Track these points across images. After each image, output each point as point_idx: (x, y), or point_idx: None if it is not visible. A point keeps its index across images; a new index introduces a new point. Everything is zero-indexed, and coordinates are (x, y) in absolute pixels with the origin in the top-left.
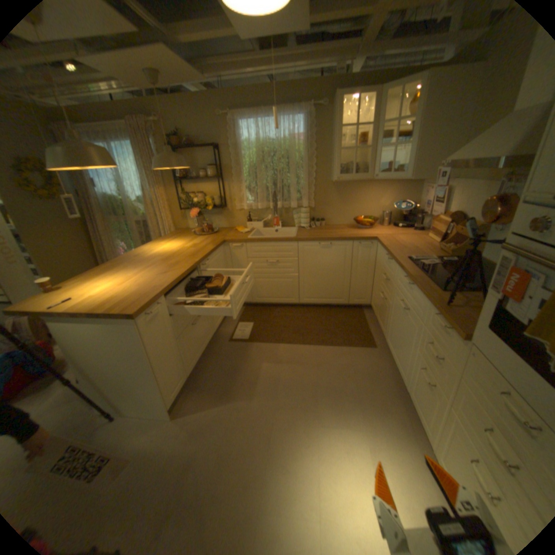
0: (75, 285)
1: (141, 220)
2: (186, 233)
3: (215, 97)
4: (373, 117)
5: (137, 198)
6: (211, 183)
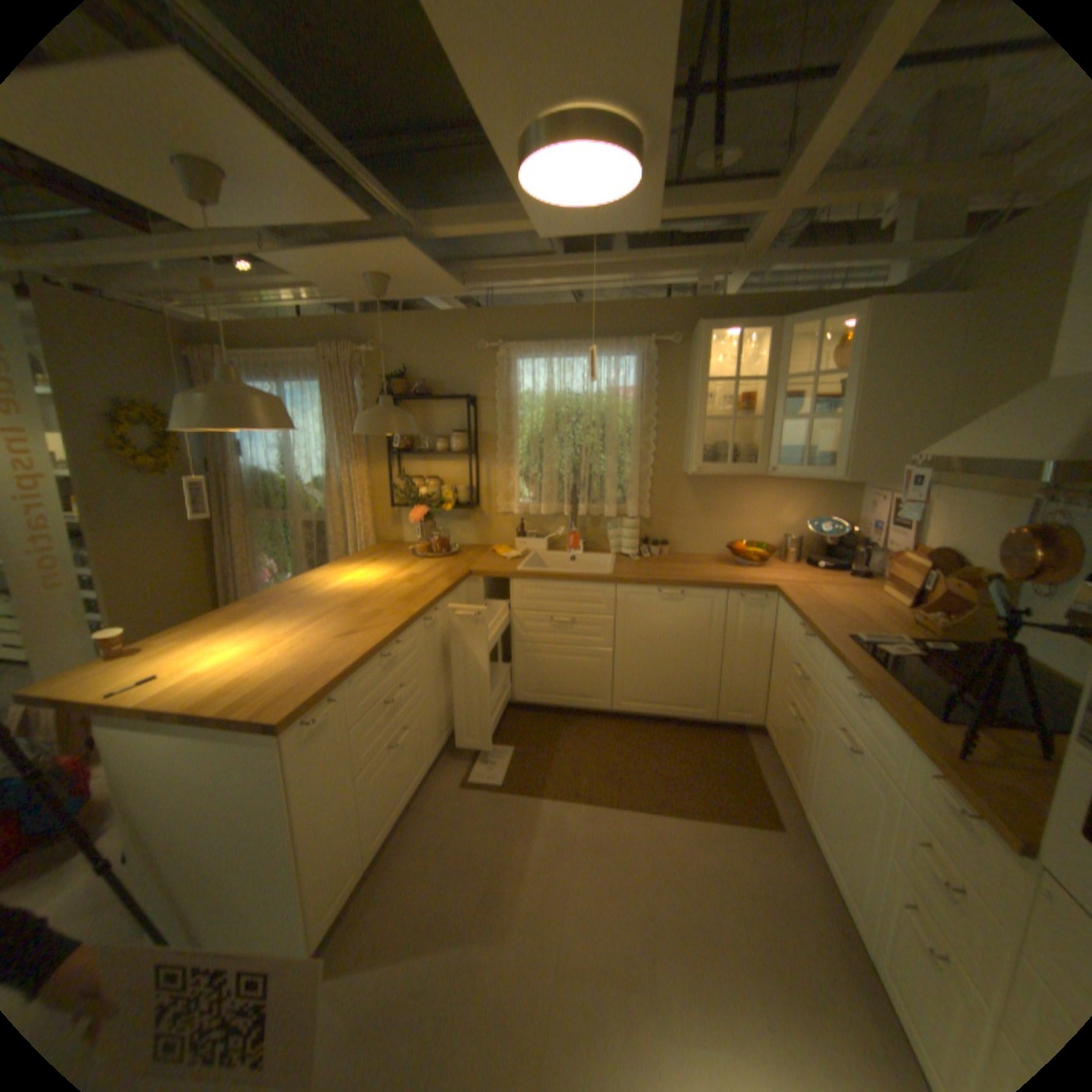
0: (169, 648)
1: (316, 521)
2: (397, 551)
3: (480, 322)
4: (765, 367)
5: (316, 481)
6: (456, 462)
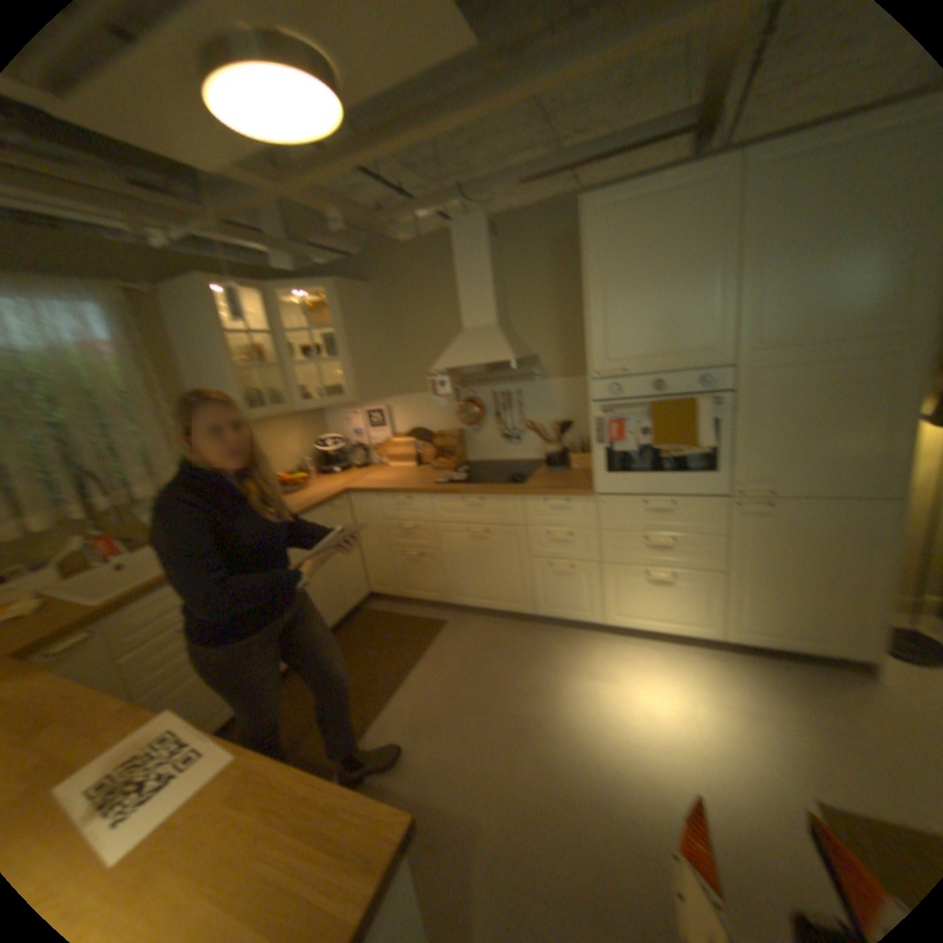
0: None
1: None
2: None
3: None
4: (252, 326)
5: None
6: None
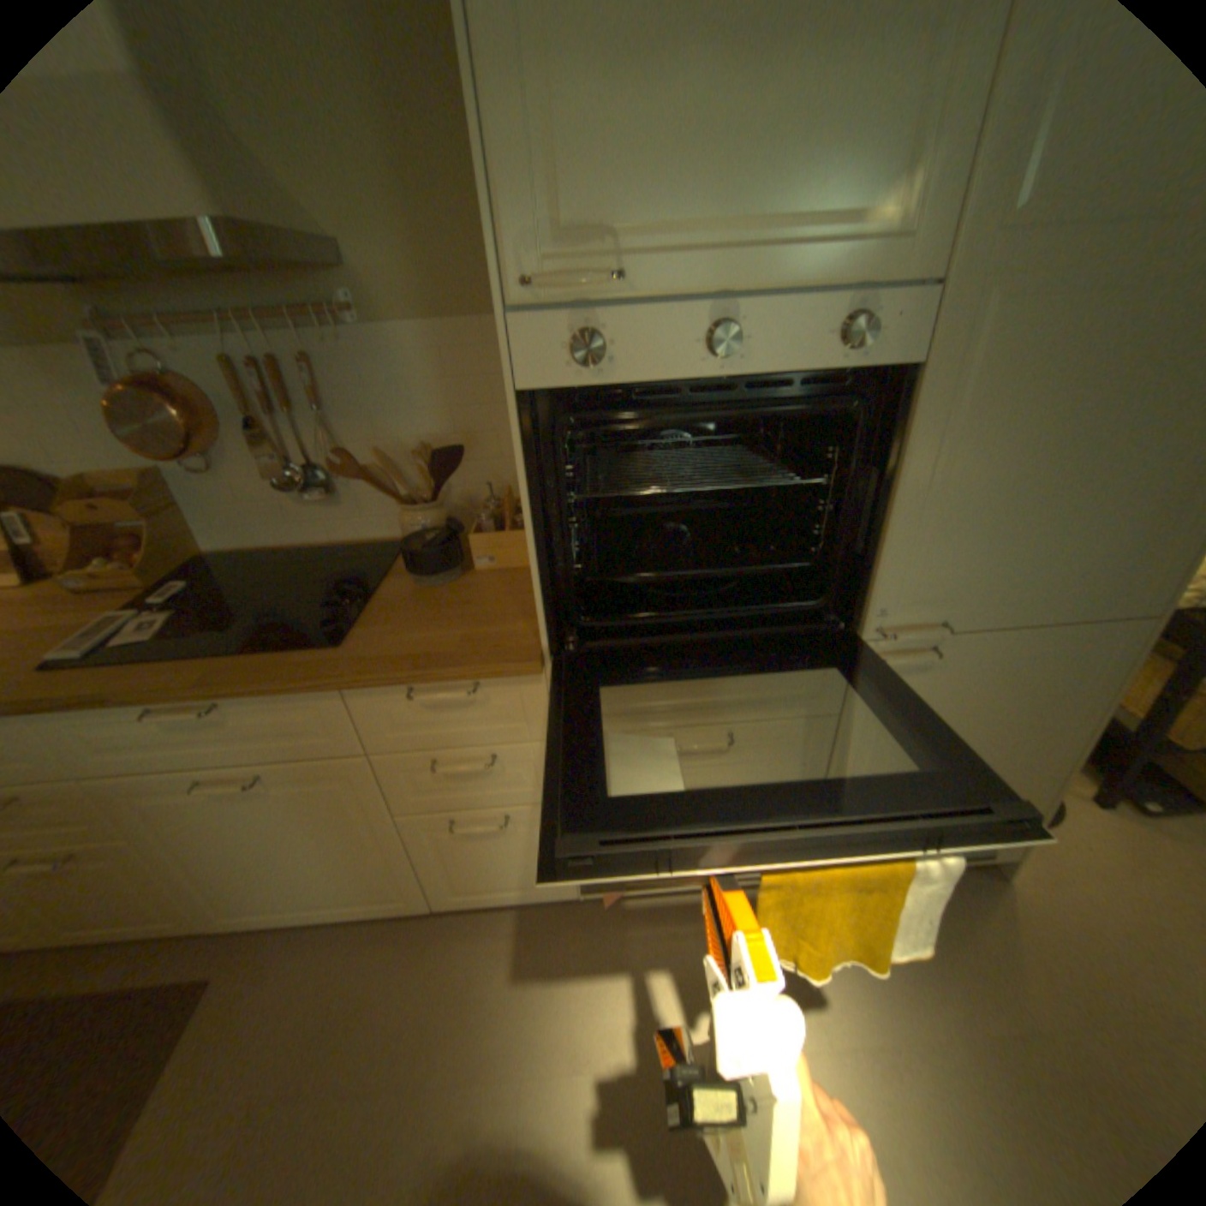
0: None
1: None
2: None
3: None
4: None
5: None
6: None
